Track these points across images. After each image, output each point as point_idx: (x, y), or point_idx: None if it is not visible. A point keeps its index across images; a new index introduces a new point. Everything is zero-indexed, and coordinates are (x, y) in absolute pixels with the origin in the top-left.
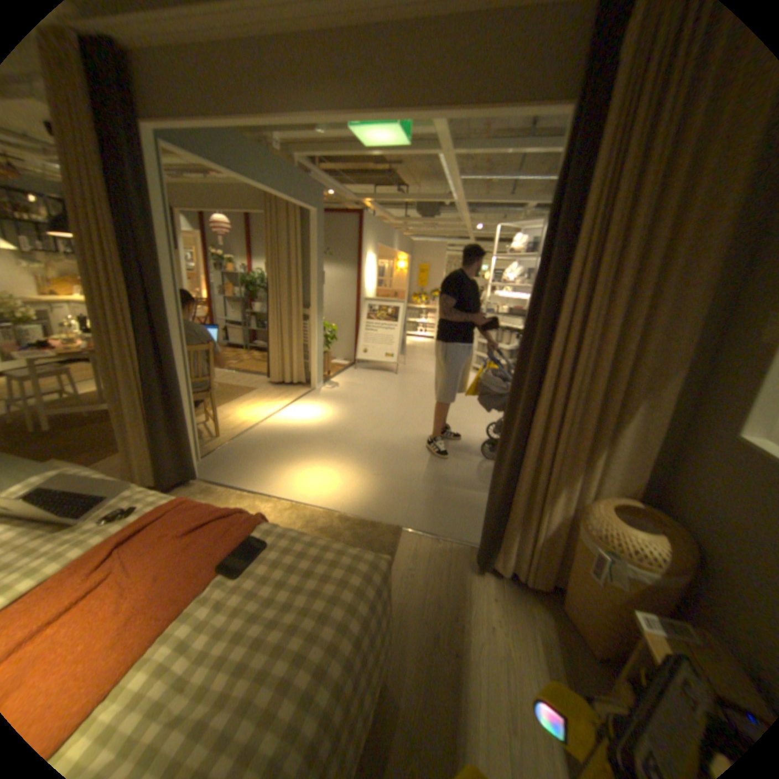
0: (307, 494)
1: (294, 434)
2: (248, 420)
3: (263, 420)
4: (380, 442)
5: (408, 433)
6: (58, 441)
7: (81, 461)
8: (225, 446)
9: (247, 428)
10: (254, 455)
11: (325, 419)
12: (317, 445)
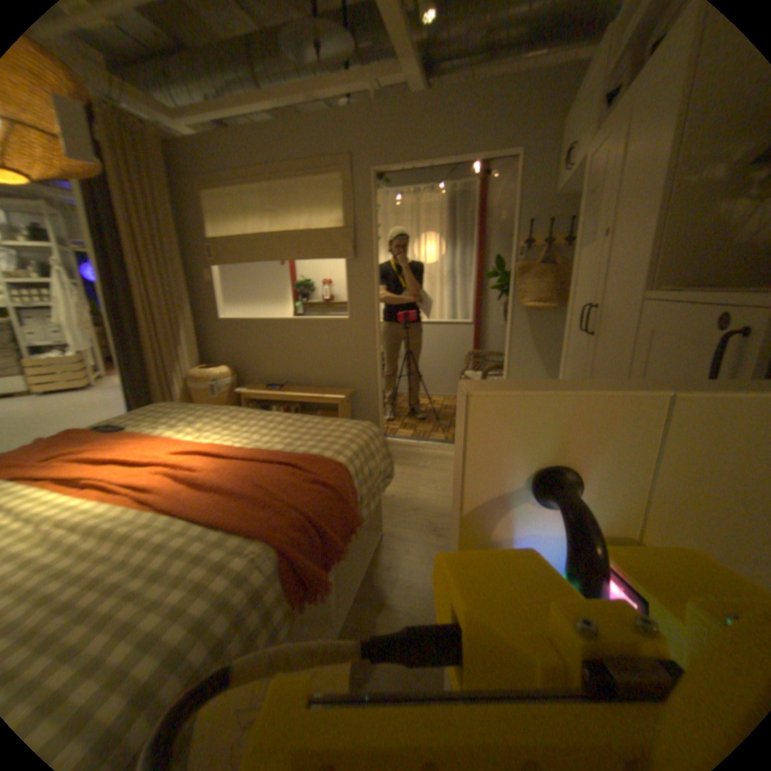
0: None
1: None
2: None
3: None
4: None
5: None
6: None
7: None
8: None
9: None
10: None
11: None
12: None
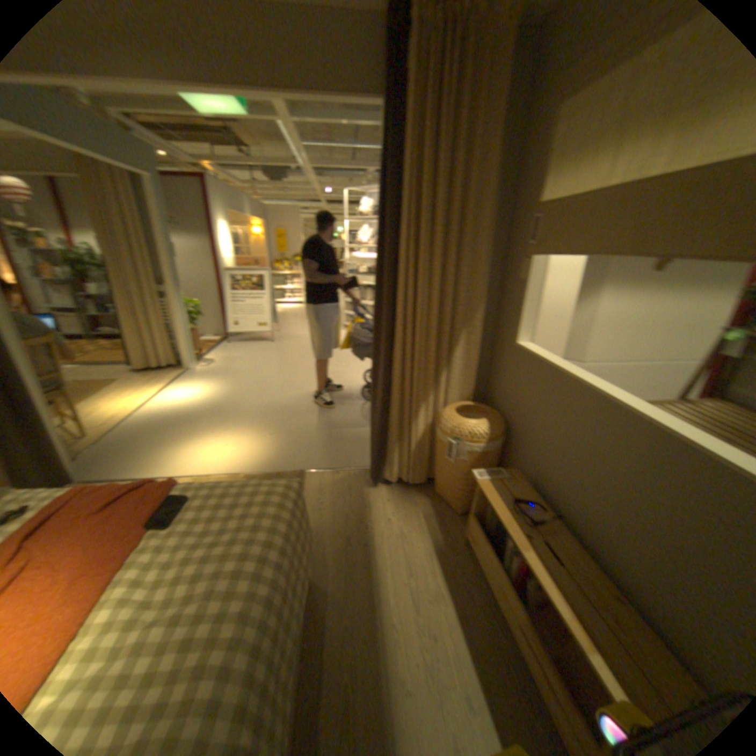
0: (206, 466)
1: (176, 416)
2: (116, 413)
3: (134, 409)
4: (269, 406)
5: (294, 393)
6: None
7: None
8: (95, 443)
9: (116, 421)
10: (134, 445)
11: (207, 395)
12: (204, 421)
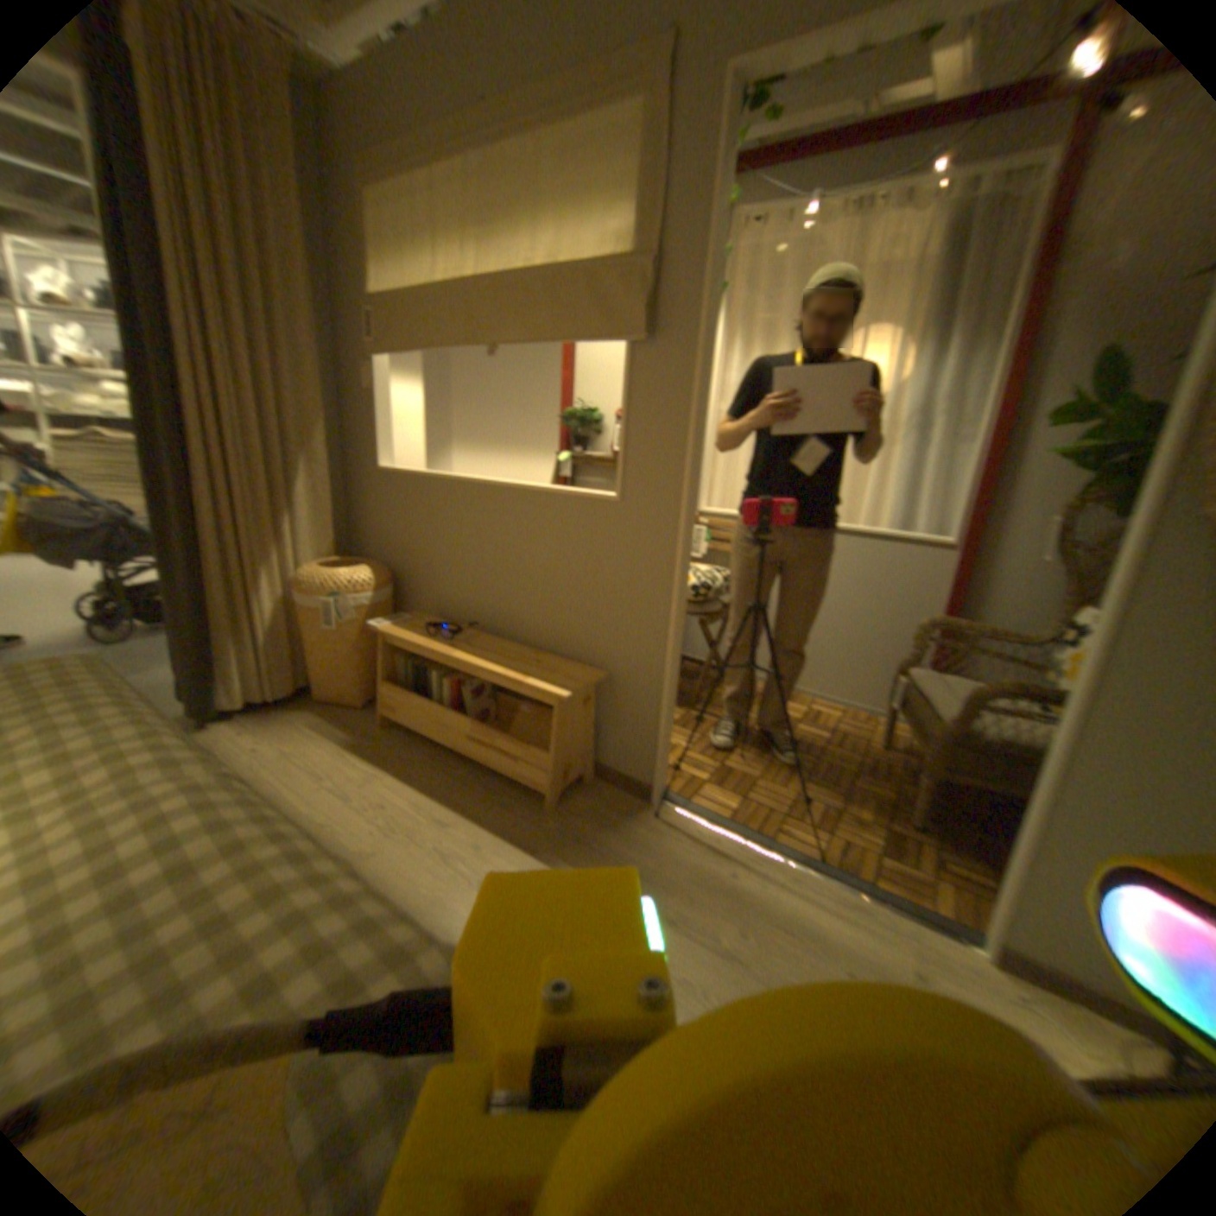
0: None
1: None
2: None
3: None
4: None
5: None
6: None
7: None
8: None
9: None
10: None
11: None
12: None
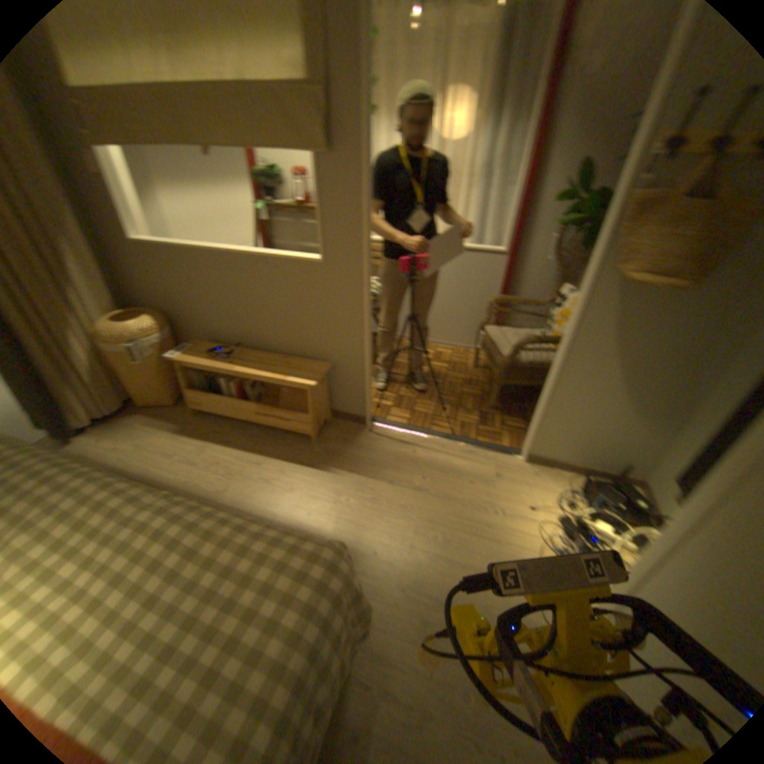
0: None
1: None
2: None
3: None
4: None
5: None
6: None
7: None
8: None
9: None
10: None
11: None
12: None
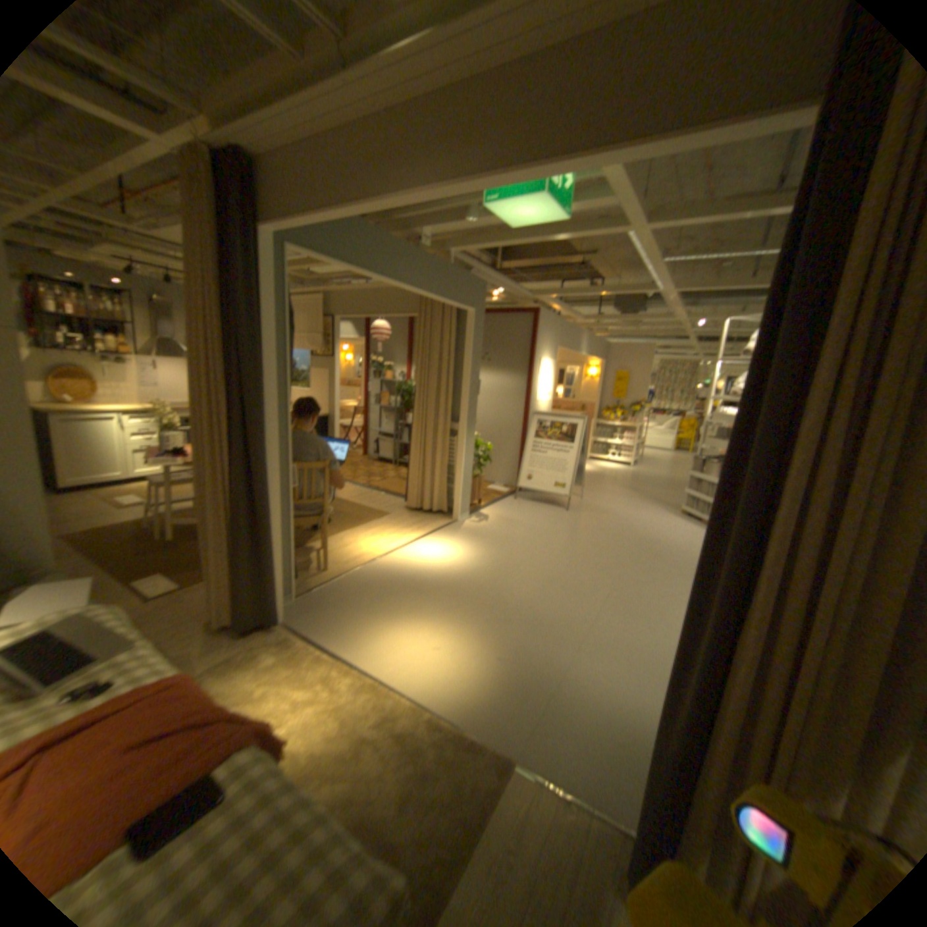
0: (401, 671)
1: (414, 579)
2: (368, 553)
3: (385, 554)
4: (522, 608)
5: (565, 600)
6: (176, 552)
7: (184, 579)
8: (330, 583)
9: (362, 563)
10: (357, 600)
11: (459, 562)
12: (438, 598)
